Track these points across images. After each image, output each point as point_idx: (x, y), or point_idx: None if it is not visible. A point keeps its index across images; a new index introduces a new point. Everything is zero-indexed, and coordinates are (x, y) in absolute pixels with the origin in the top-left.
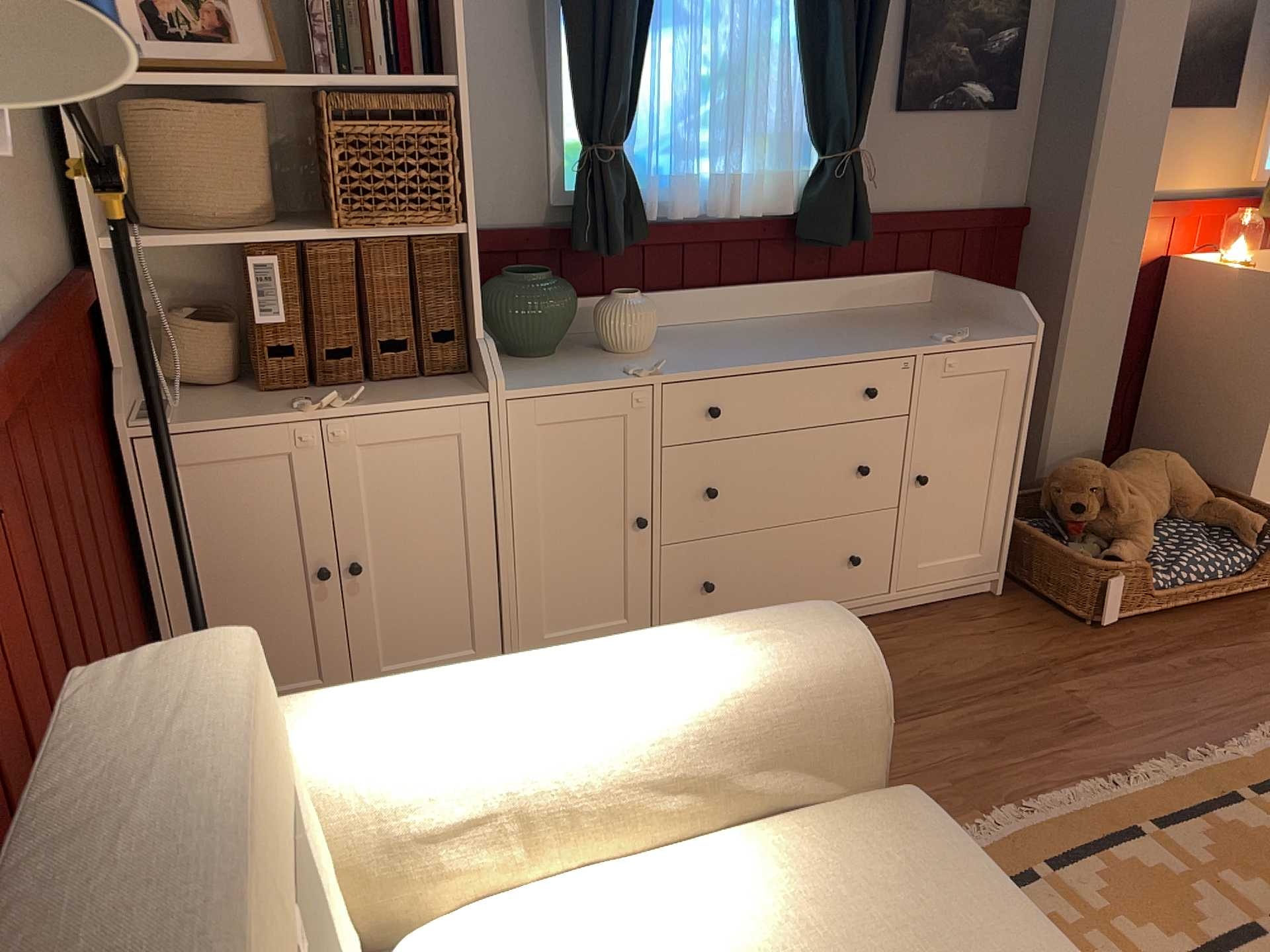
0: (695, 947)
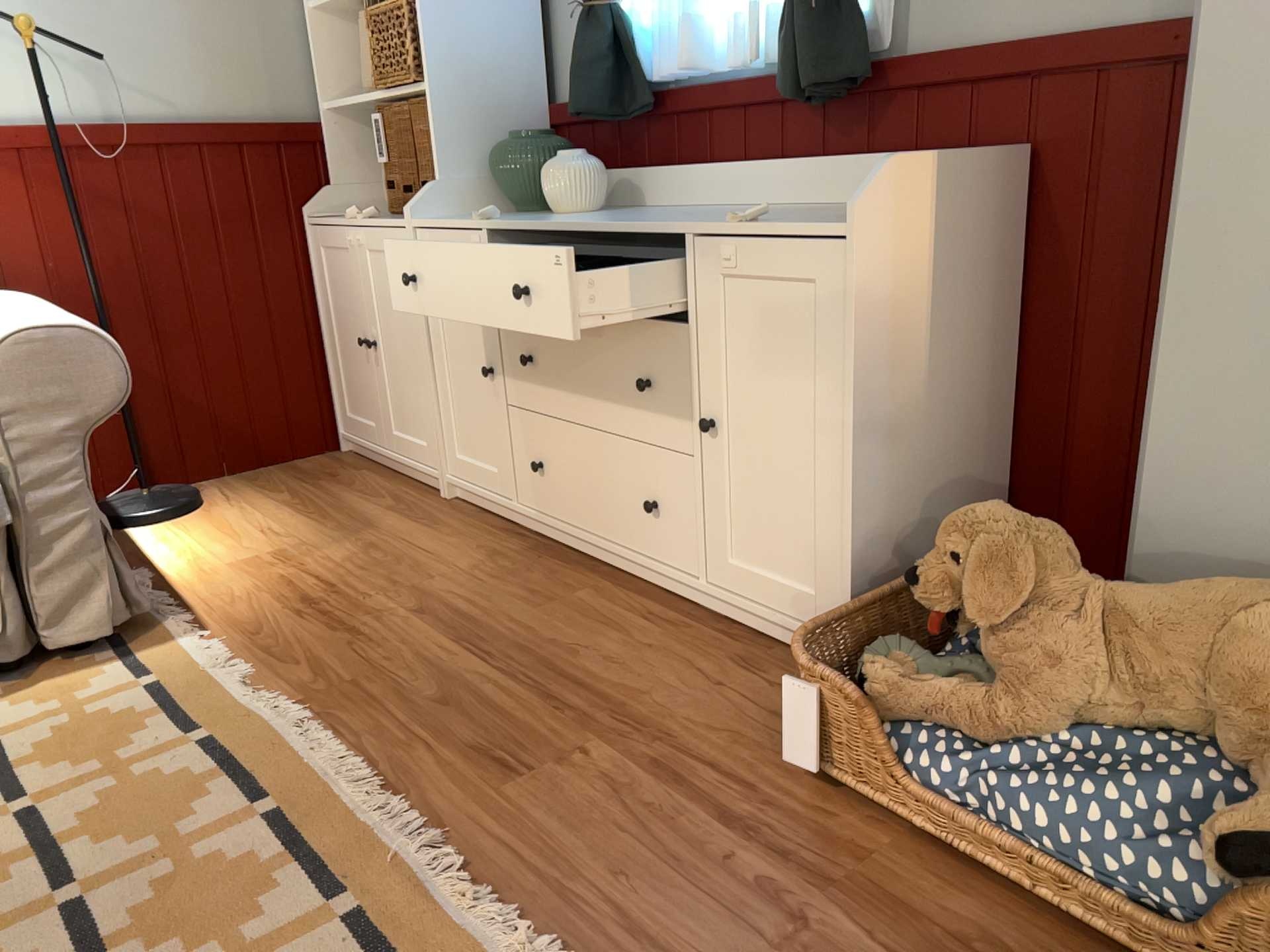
0: None
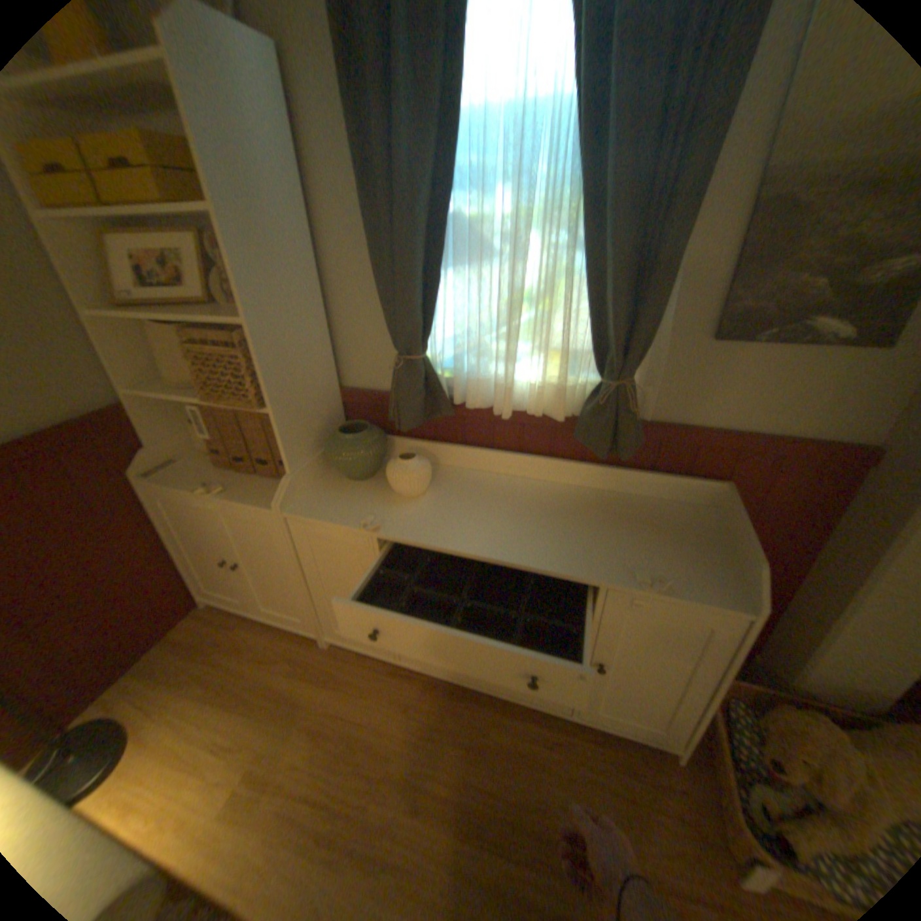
0: None
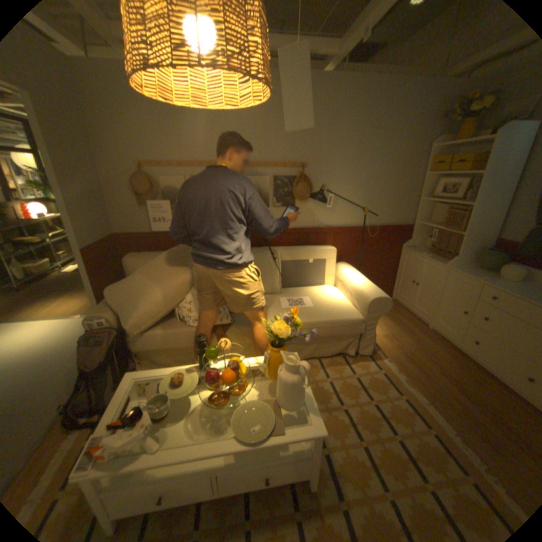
0: (331, 298)
